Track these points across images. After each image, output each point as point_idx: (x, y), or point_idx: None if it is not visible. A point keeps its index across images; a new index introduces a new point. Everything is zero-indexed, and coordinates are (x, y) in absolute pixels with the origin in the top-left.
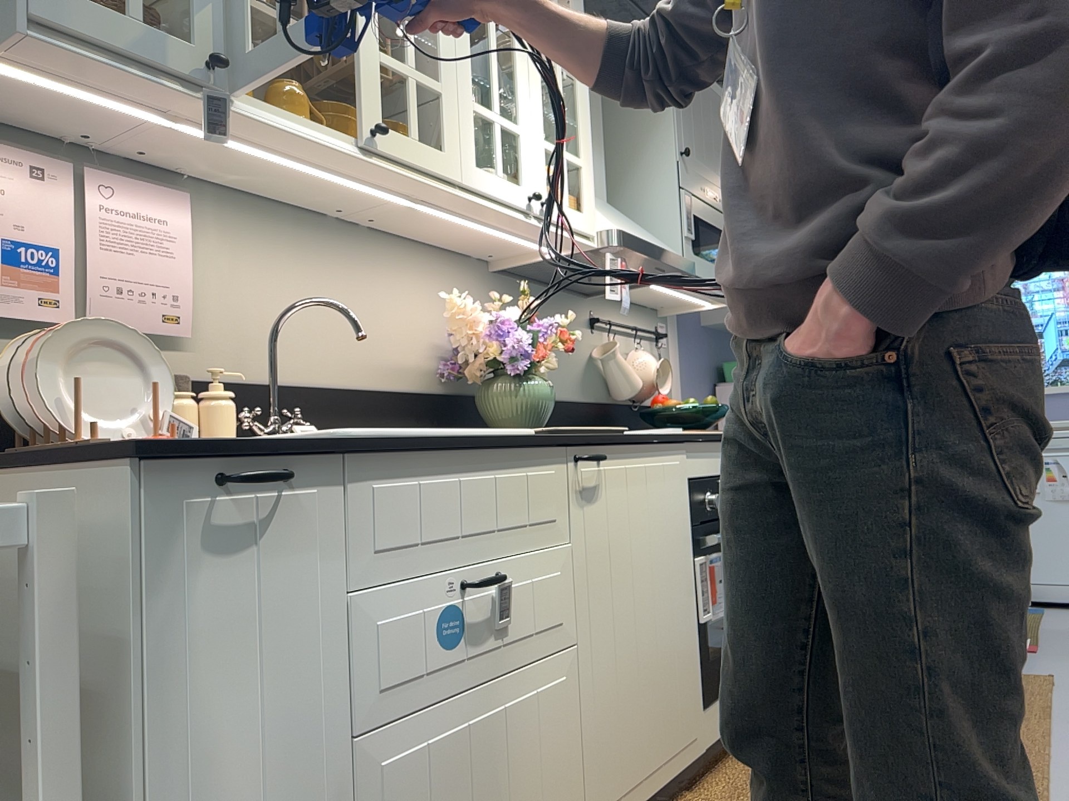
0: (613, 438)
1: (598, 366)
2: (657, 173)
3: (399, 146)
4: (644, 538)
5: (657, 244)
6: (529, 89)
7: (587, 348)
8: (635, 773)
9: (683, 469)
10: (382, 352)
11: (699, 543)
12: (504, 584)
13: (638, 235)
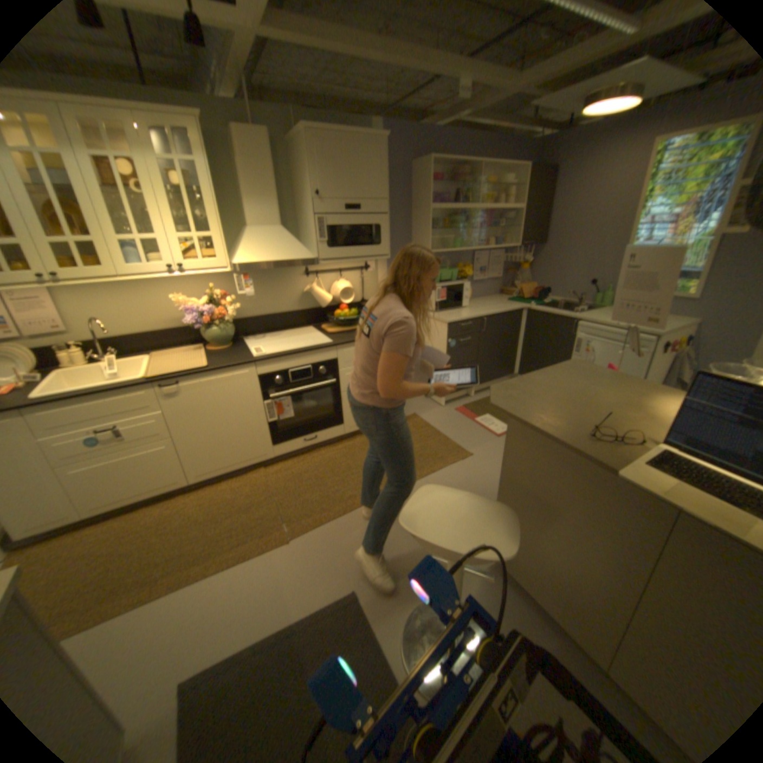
0: (184, 377)
1: (310, 294)
2: (308, 206)
3: (72, 276)
4: (217, 403)
5: (279, 260)
6: (159, 214)
7: (301, 287)
8: (218, 468)
9: (251, 375)
10: (162, 317)
11: (267, 398)
12: (114, 432)
13: (263, 259)
